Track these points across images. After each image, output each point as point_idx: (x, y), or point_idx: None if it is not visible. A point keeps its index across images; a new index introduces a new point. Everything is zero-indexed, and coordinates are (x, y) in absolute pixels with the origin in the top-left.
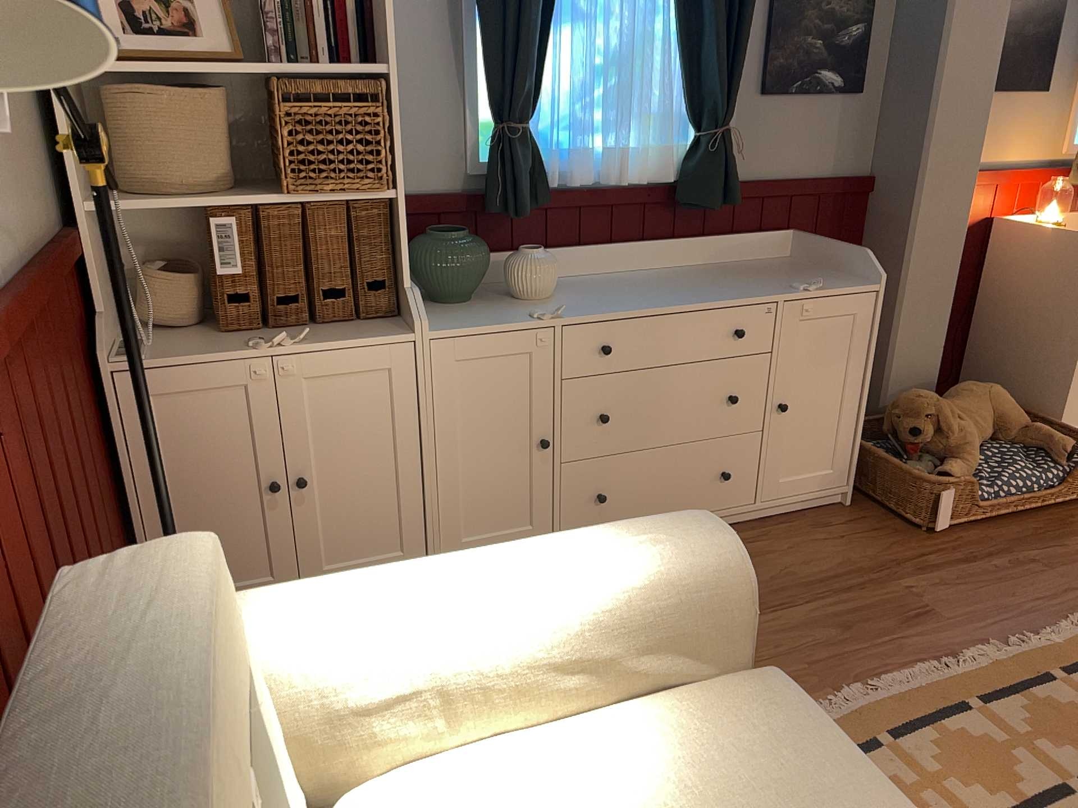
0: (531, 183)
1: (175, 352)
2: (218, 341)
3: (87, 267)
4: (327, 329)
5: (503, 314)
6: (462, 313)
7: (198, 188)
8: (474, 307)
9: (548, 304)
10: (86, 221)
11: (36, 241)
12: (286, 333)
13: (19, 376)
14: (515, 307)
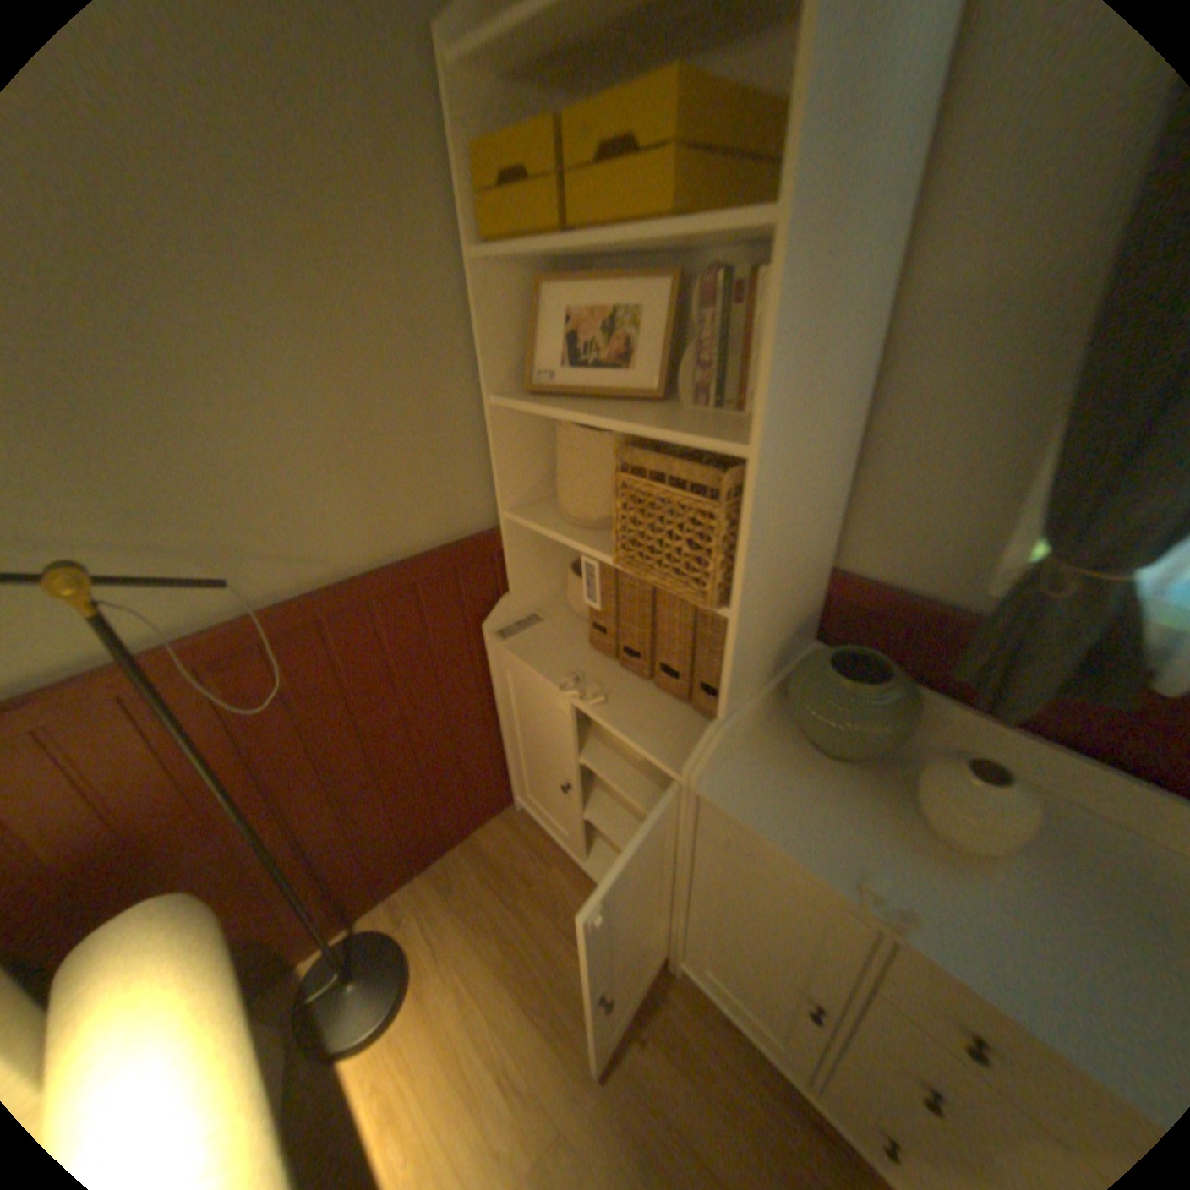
0: (1091, 671)
1: (537, 646)
2: (576, 651)
3: (508, 555)
4: (655, 698)
5: (850, 836)
6: (806, 784)
7: (587, 519)
8: (844, 783)
9: (963, 875)
10: (509, 522)
11: (405, 547)
12: (622, 678)
13: (262, 671)
14: (895, 834)
